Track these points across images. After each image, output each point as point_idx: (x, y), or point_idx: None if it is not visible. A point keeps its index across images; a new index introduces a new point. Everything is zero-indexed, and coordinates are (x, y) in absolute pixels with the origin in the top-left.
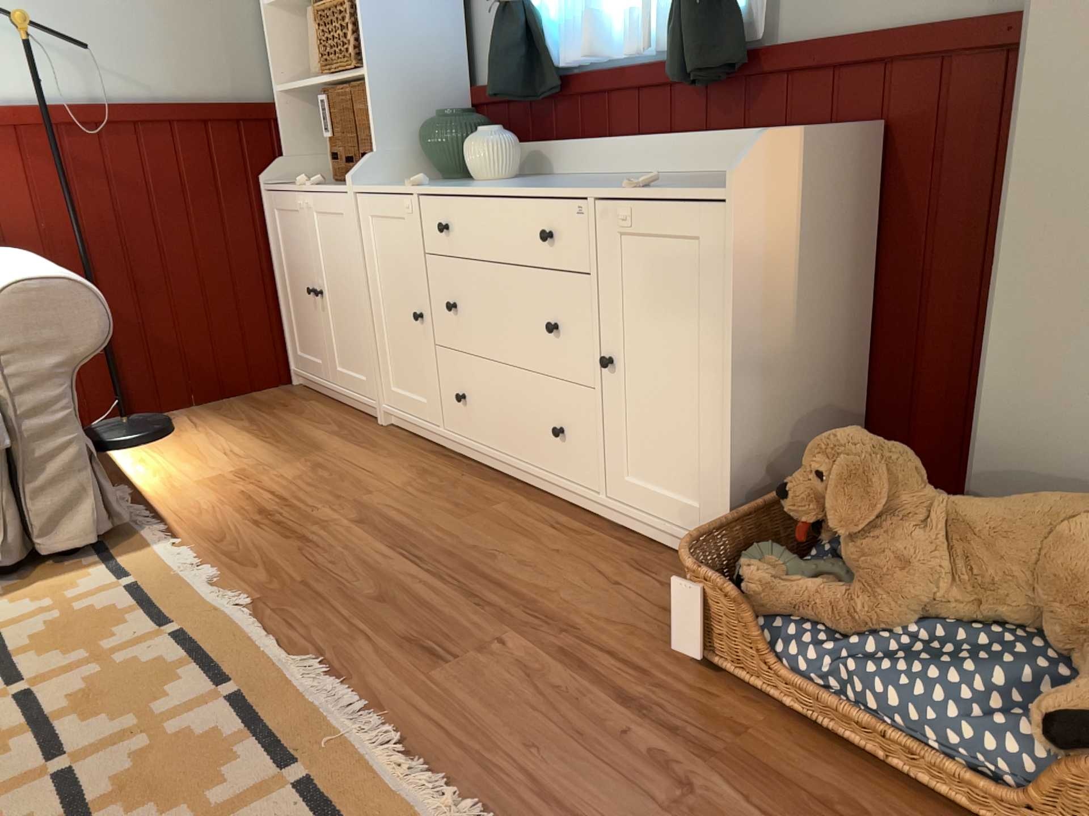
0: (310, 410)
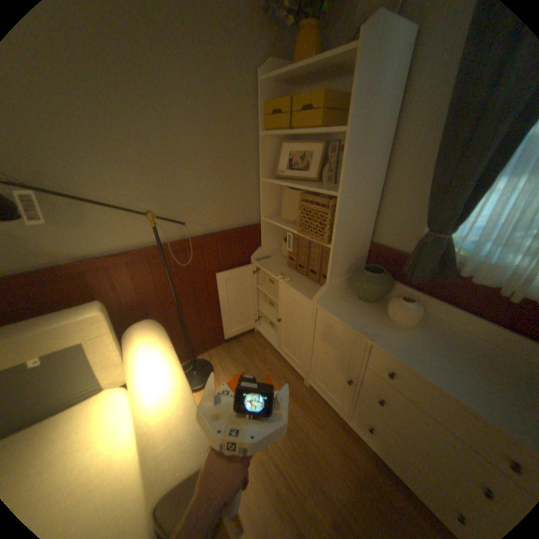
0: (269, 359)
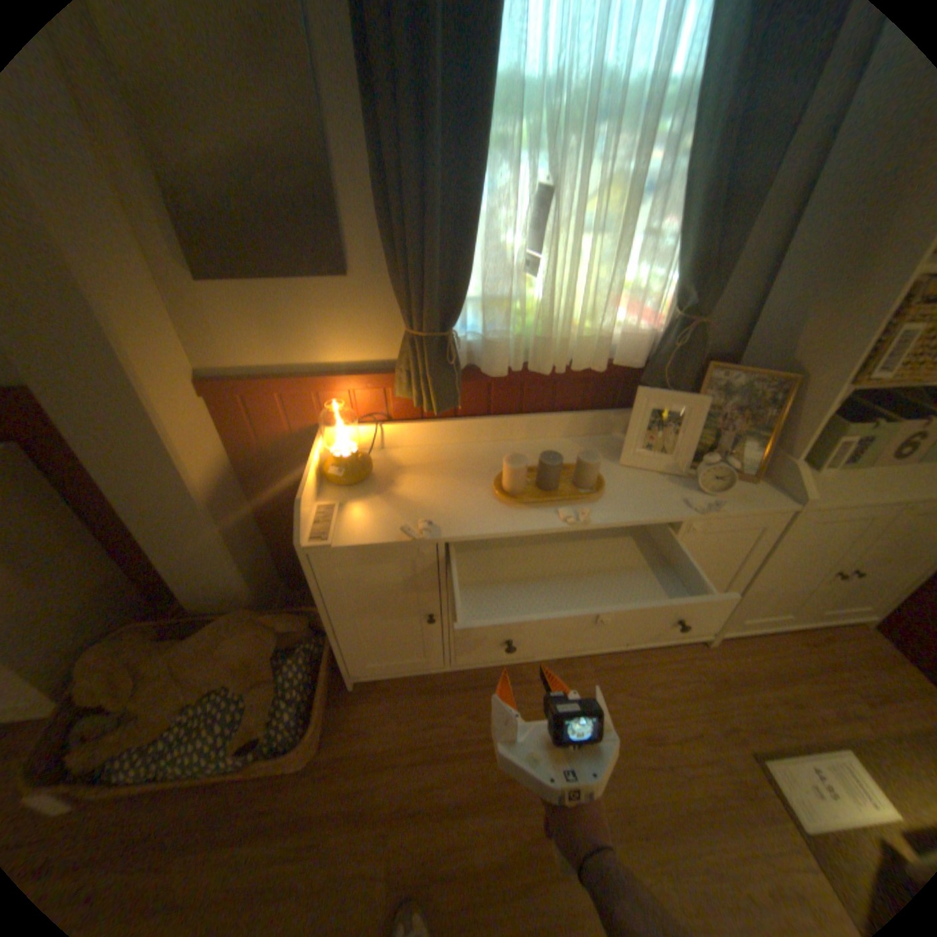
0: None
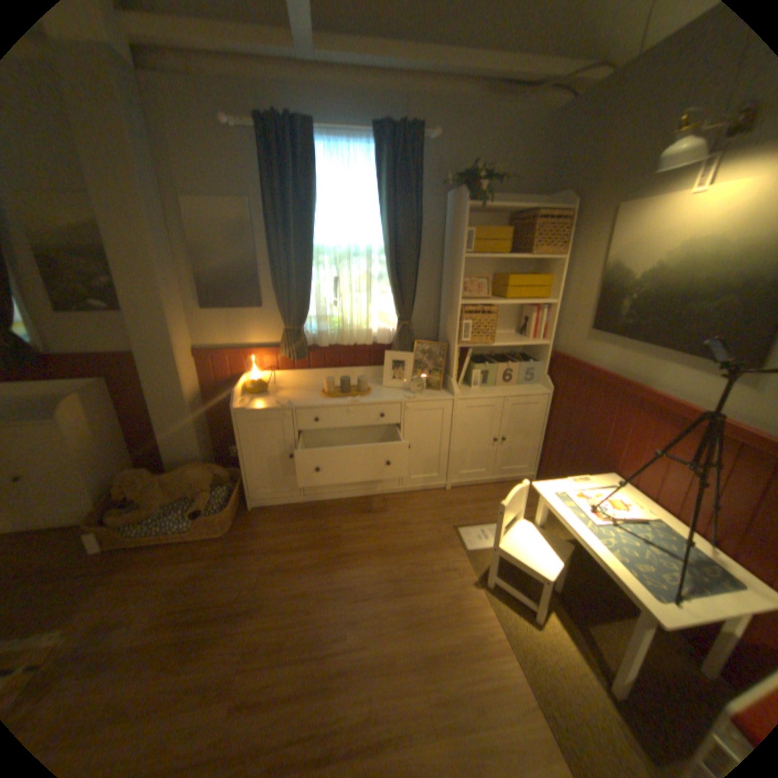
0: None
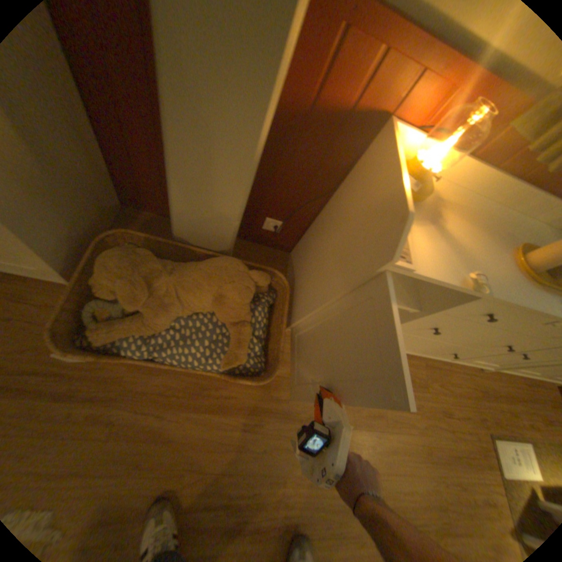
0: None
